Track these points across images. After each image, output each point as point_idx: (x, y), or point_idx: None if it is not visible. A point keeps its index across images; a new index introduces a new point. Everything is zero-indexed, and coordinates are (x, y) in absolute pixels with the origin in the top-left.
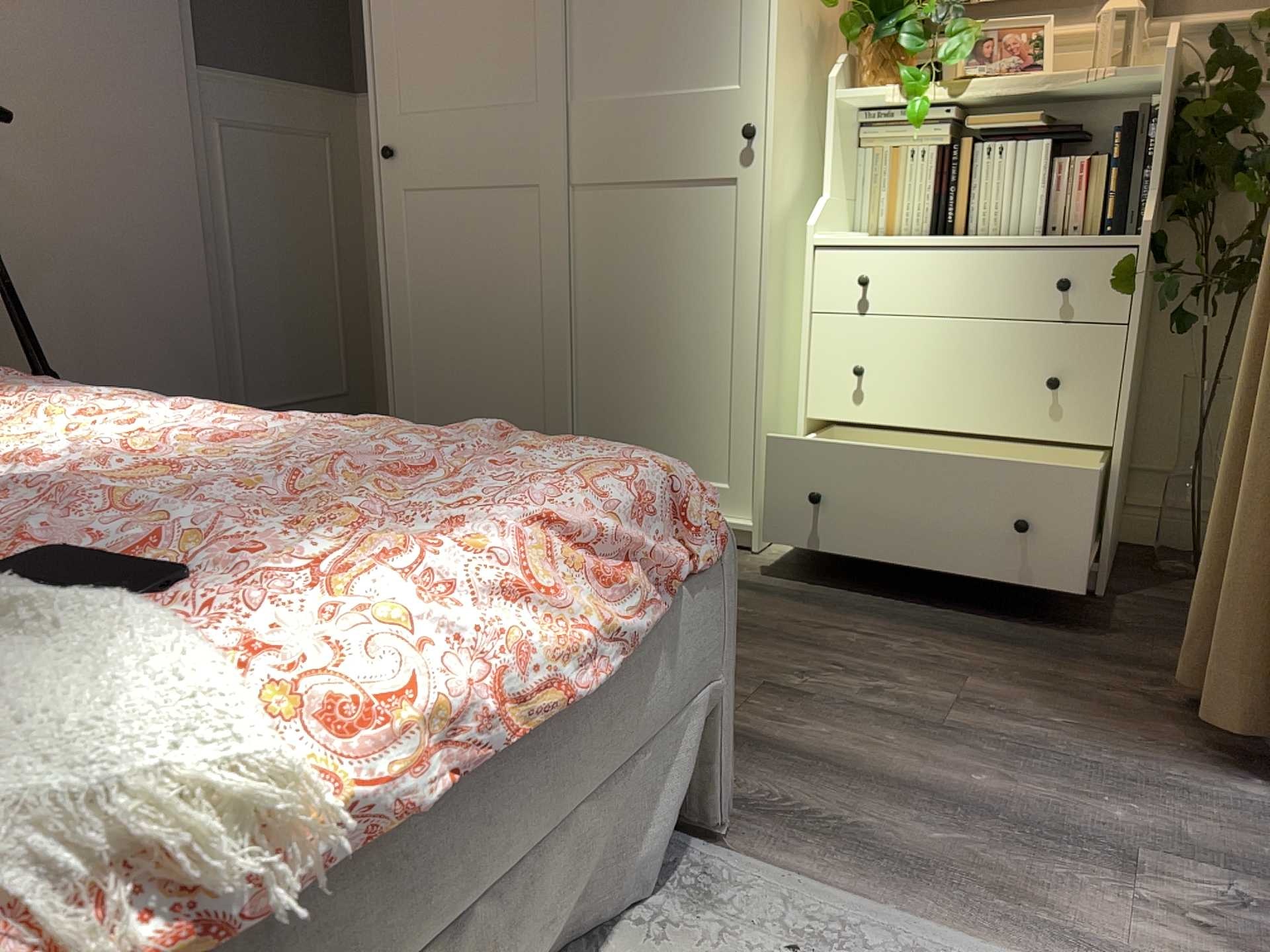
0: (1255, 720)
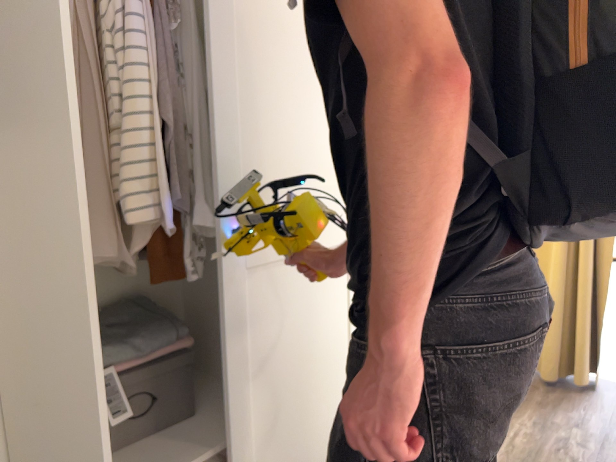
0: (552, 381)
